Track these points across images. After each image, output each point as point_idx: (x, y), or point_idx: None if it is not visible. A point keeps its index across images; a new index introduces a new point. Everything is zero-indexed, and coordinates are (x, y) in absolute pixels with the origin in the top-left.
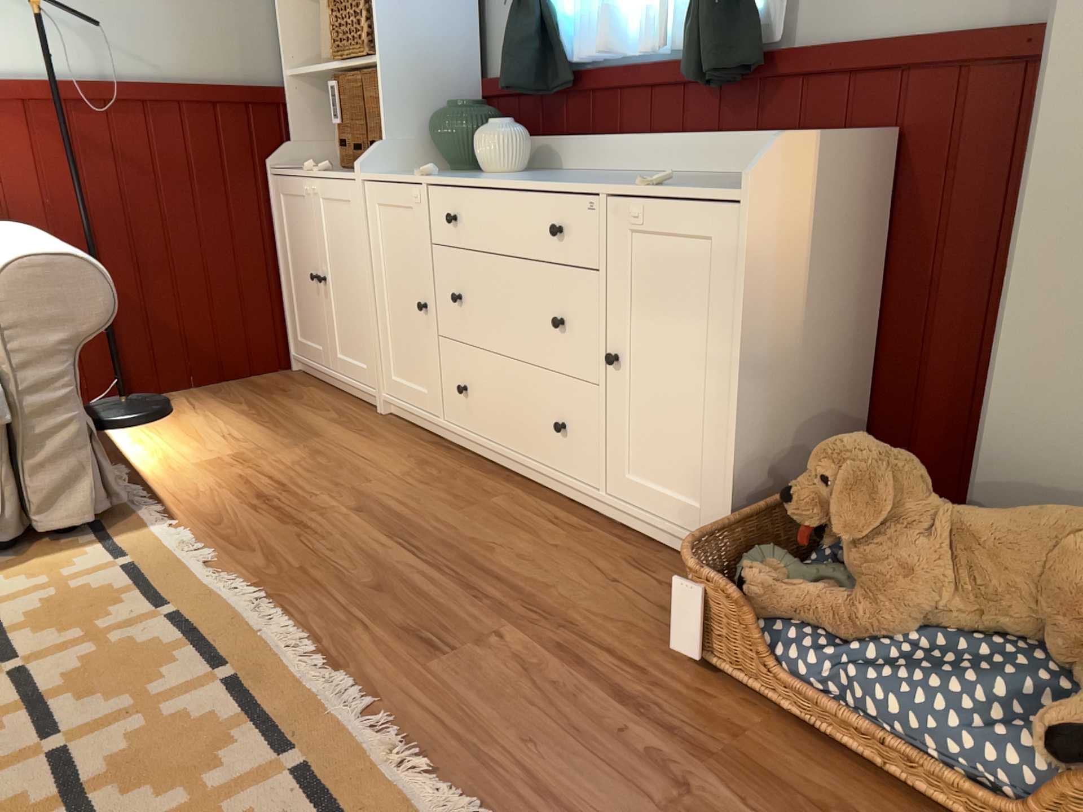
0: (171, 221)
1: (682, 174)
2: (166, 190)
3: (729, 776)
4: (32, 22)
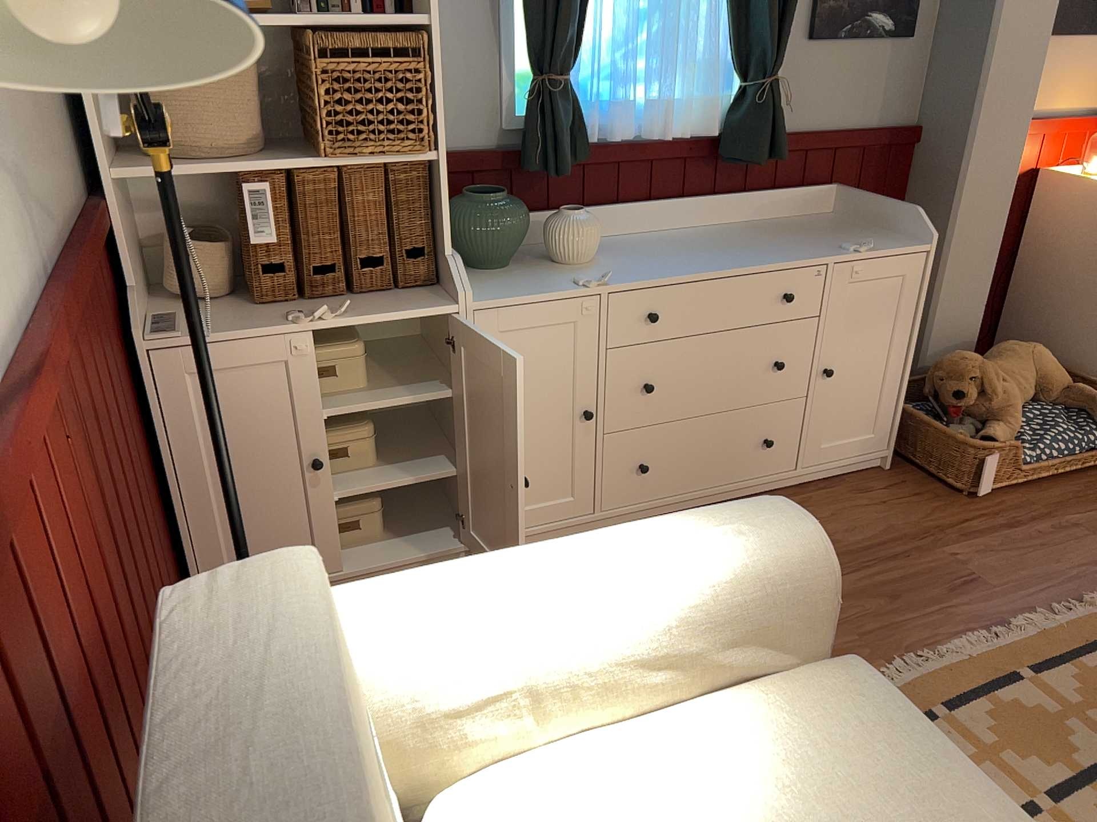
0: (126, 493)
1: (701, 226)
2: (112, 444)
3: (1065, 513)
4: None
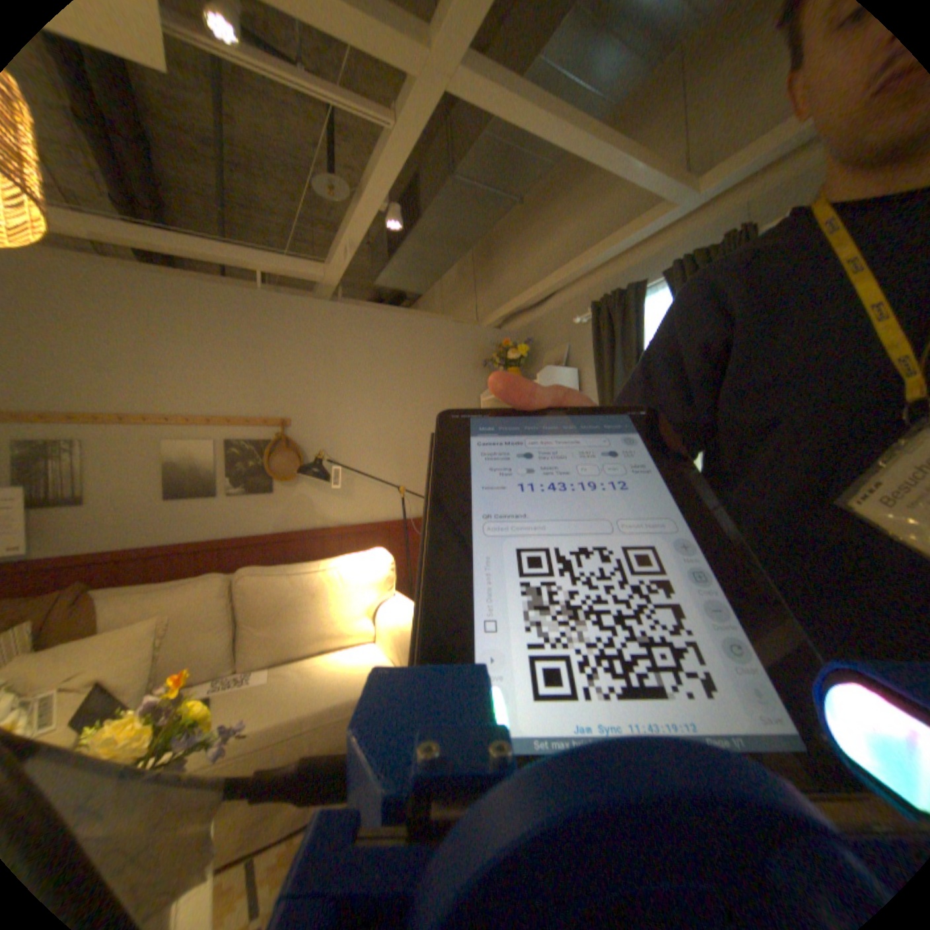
0: None
1: None
2: None
3: None
4: (394, 495)
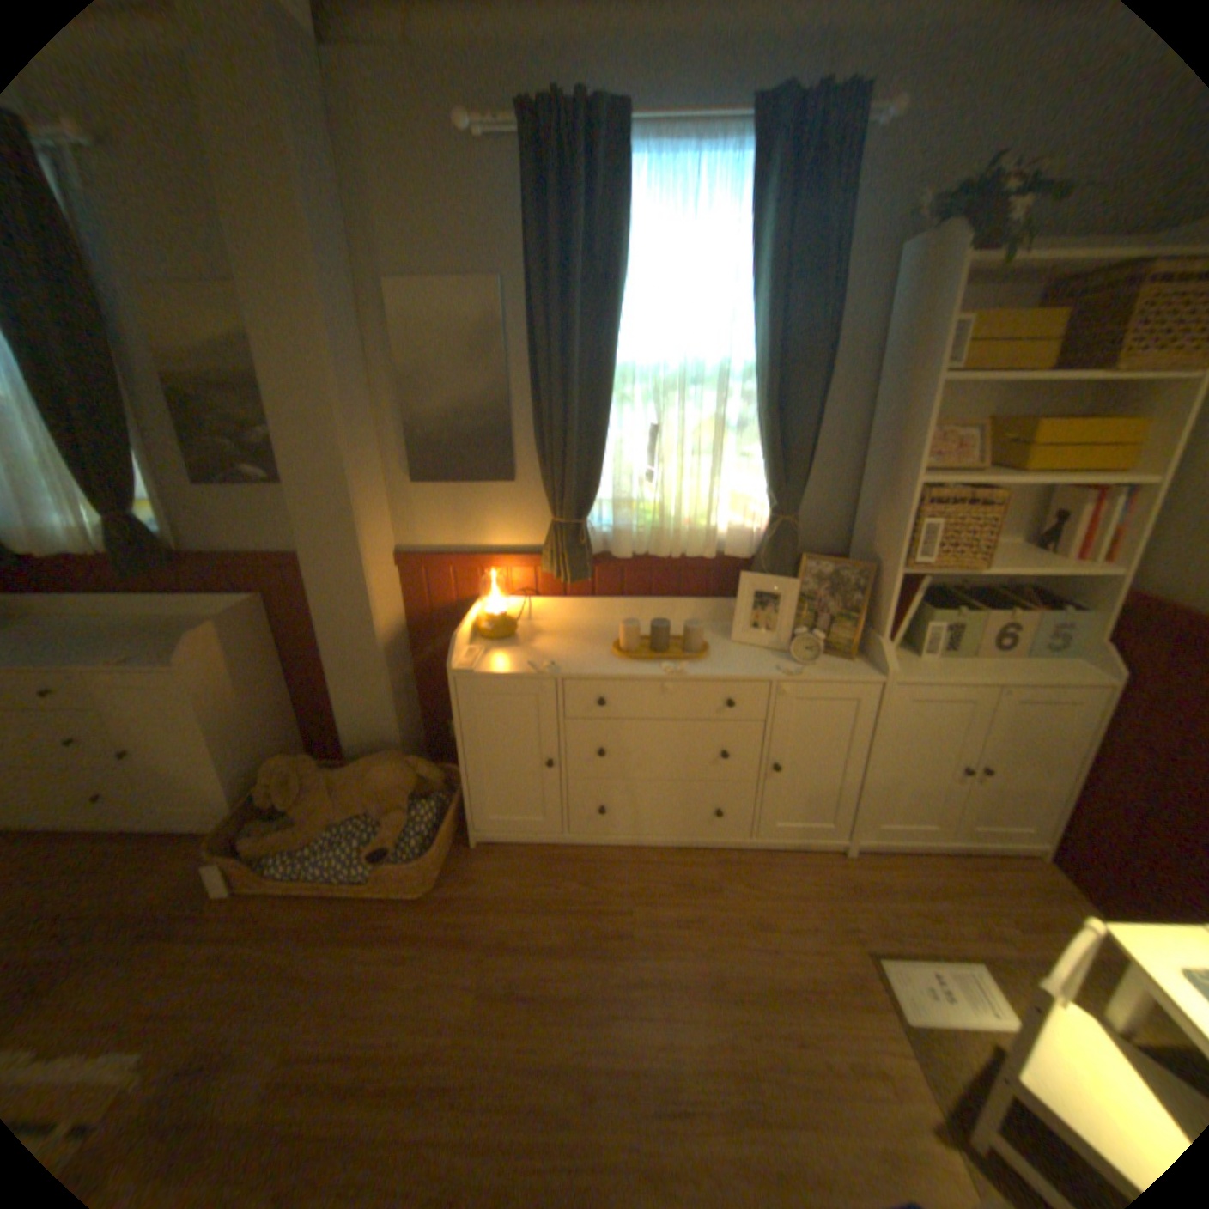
0: None
1: (137, 617)
2: None
3: (253, 945)
4: None
